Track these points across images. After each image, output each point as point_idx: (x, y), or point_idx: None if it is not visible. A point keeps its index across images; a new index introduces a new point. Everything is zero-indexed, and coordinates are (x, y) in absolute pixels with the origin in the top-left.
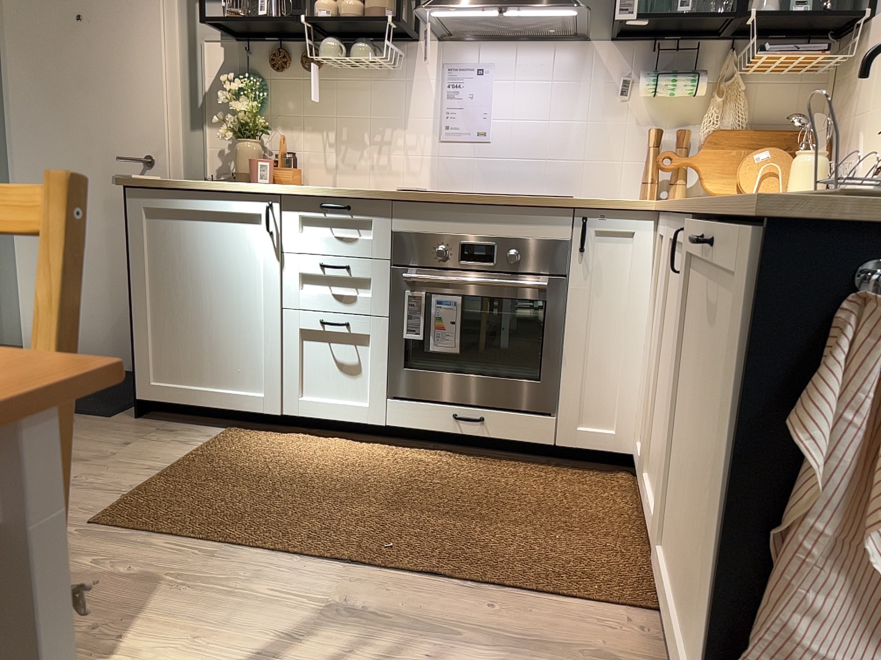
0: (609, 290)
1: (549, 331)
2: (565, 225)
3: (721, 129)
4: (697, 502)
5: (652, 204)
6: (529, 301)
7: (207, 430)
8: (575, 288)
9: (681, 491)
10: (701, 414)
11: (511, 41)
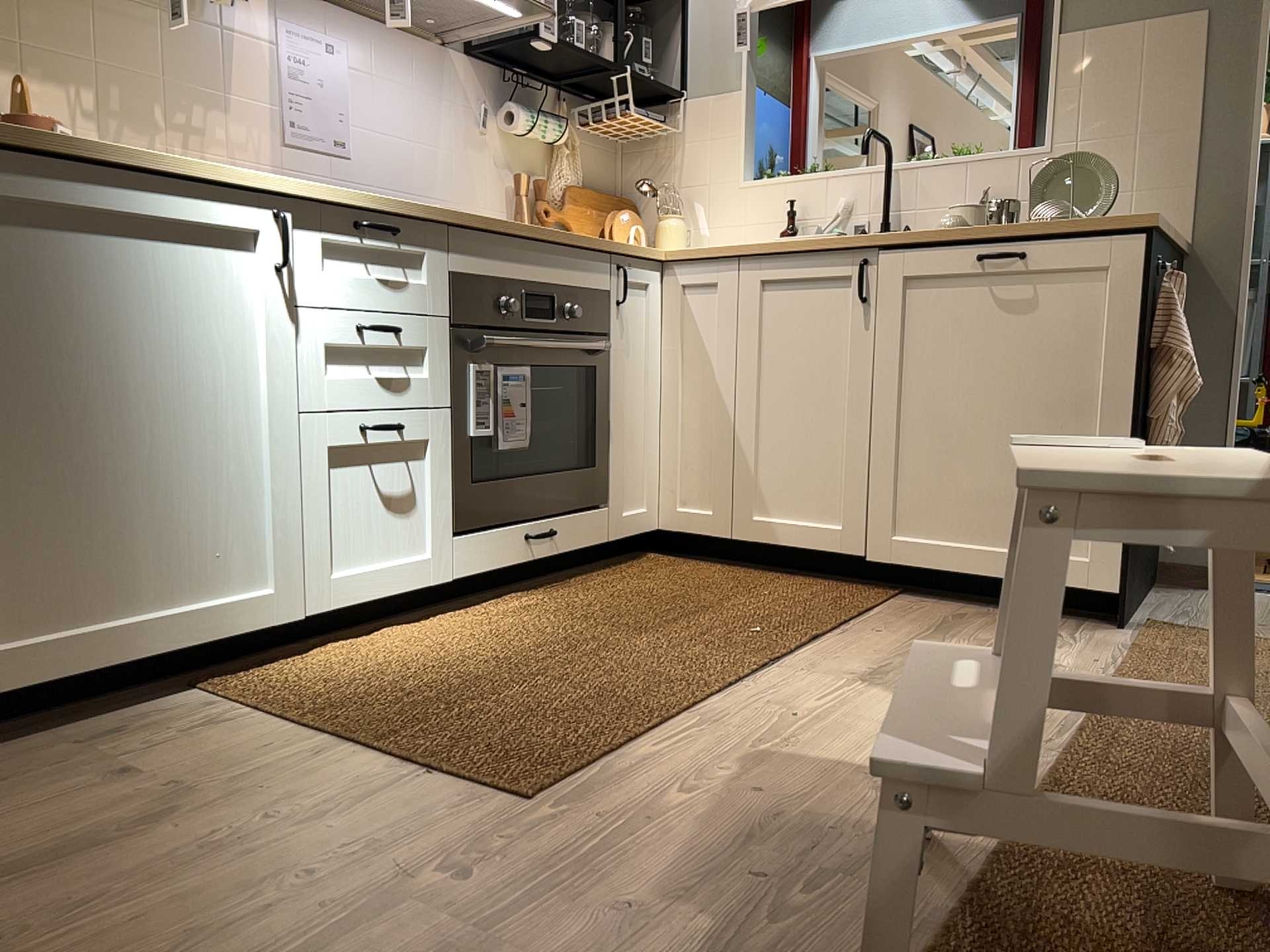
0: (633, 347)
1: (596, 401)
2: (604, 271)
3: (571, 183)
4: (993, 452)
5: (662, 249)
6: (567, 367)
7: (180, 703)
8: (614, 346)
9: (929, 468)
10: (972, 390)
11: (352, 17)
